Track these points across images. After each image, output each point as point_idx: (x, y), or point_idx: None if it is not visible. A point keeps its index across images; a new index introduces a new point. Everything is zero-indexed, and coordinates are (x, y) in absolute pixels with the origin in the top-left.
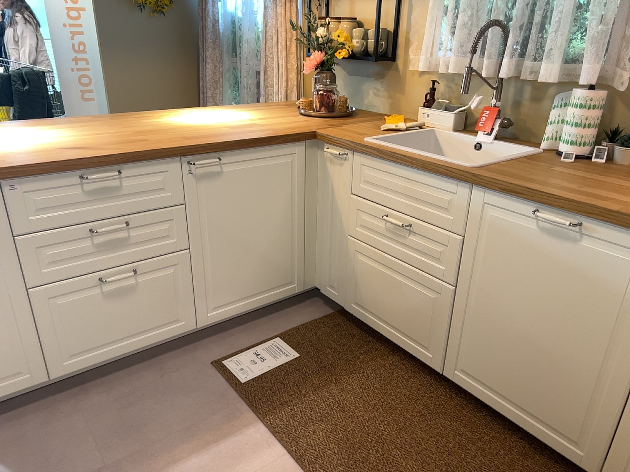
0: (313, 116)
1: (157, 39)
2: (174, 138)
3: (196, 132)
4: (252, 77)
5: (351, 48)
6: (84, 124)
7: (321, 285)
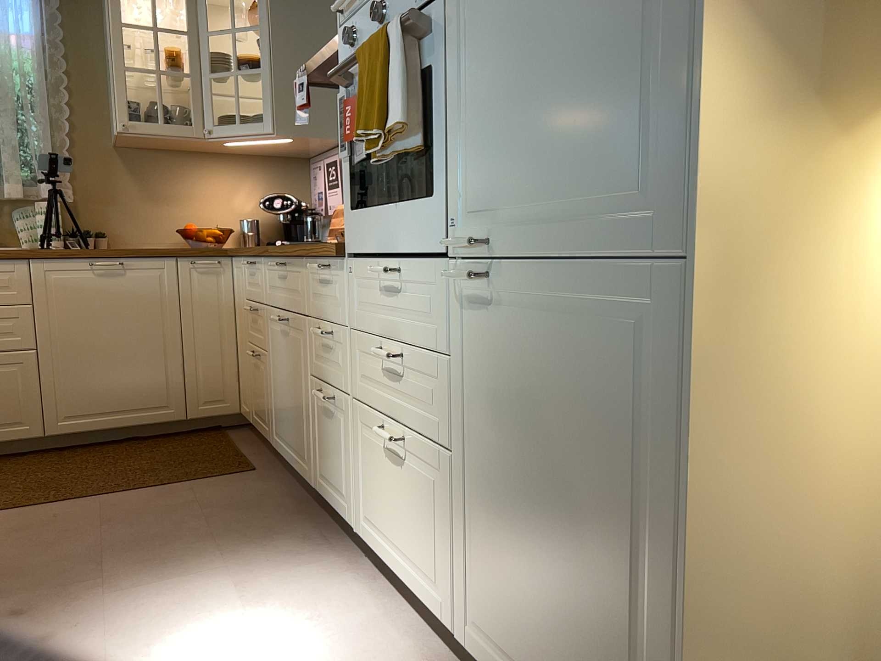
0: None
1: None
2: None
3: None
4: None
5: None
6: None
7: None
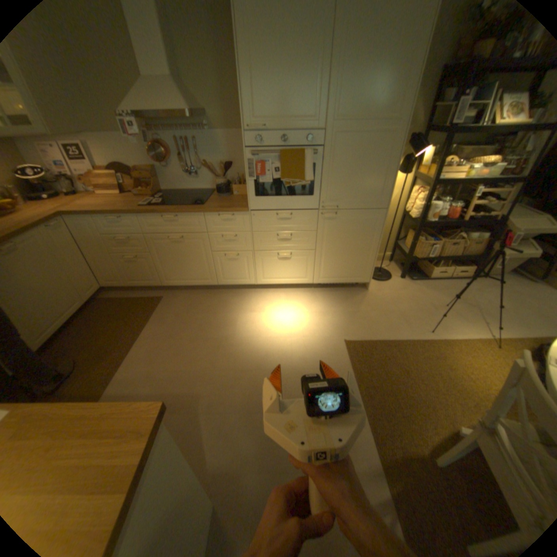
0: None
1: None
2: None
3: None
4: None
5: None
6: None
7: None
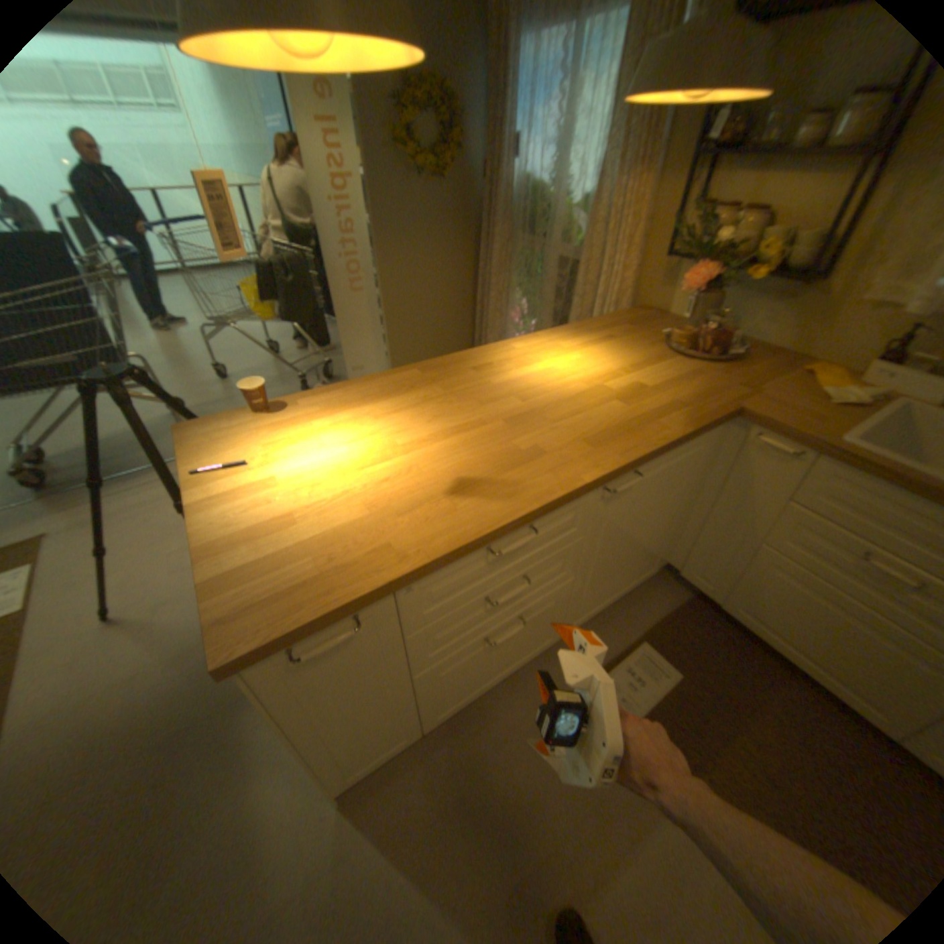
0: (698, 358)
1: (431, 210)
2: (572, 441)
3: (584, 416)
4: (555, 265)
5: (775, 259)
6: (419, 392)
7: (680, 566)
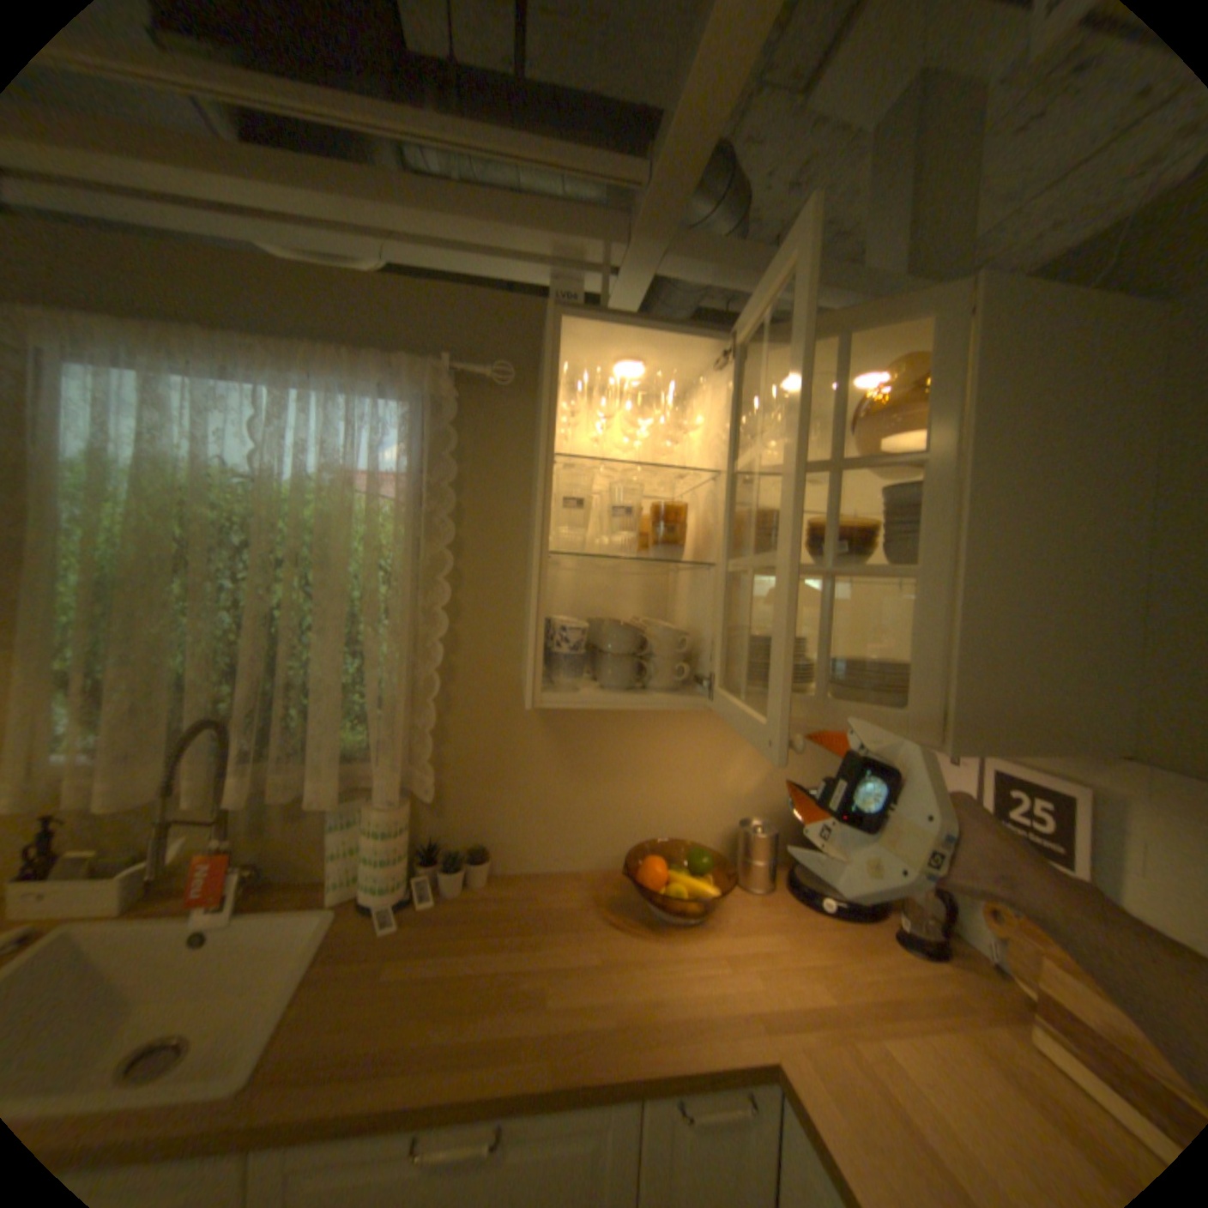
0: None
1: None
2: None
3: None
4: None
5: None
6: None
7: None
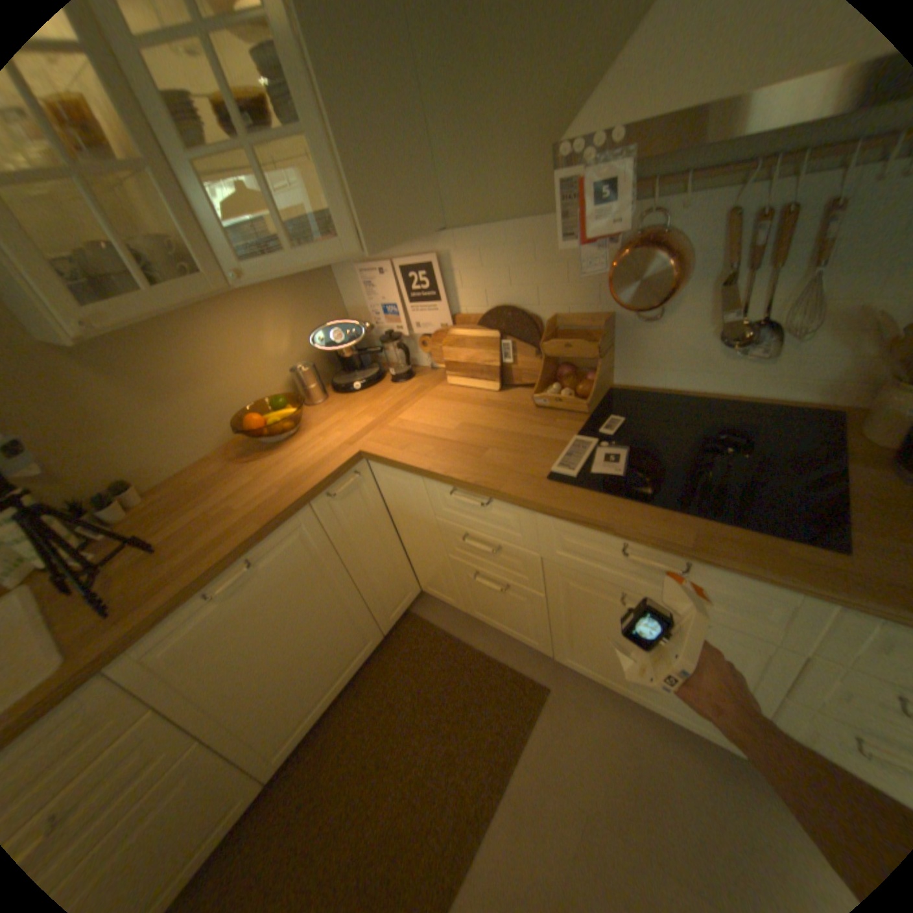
0: None
1: None
2: None
3: None
4: None
5: None
6: None
7: None
